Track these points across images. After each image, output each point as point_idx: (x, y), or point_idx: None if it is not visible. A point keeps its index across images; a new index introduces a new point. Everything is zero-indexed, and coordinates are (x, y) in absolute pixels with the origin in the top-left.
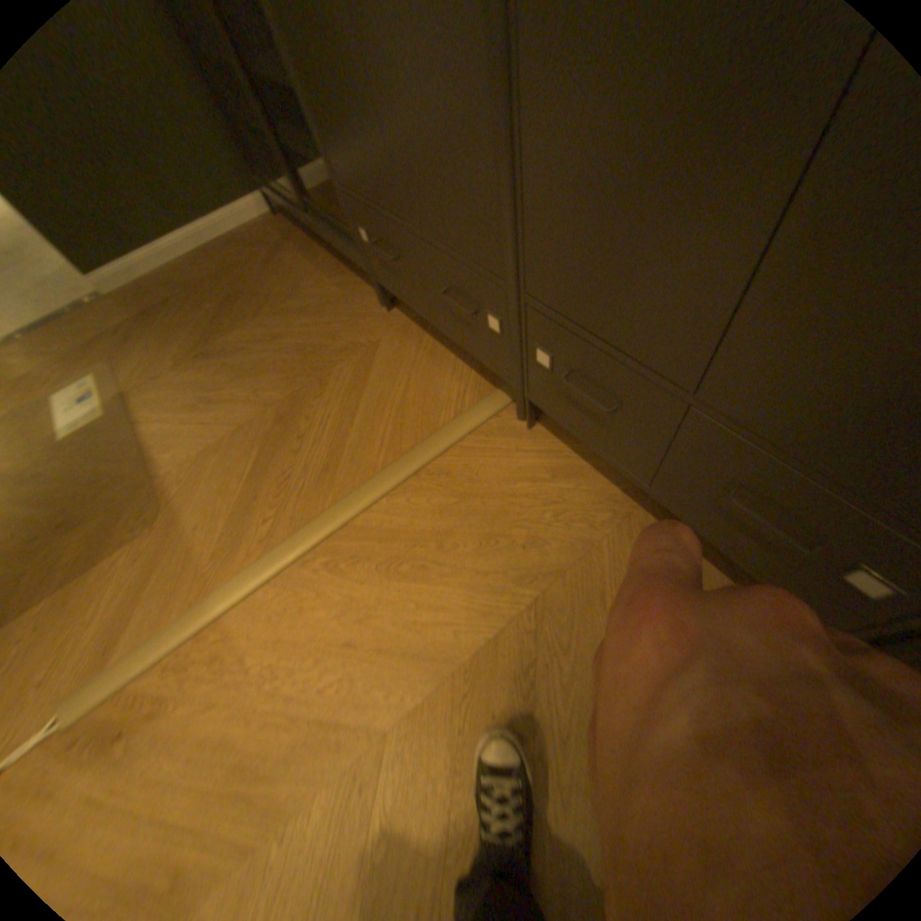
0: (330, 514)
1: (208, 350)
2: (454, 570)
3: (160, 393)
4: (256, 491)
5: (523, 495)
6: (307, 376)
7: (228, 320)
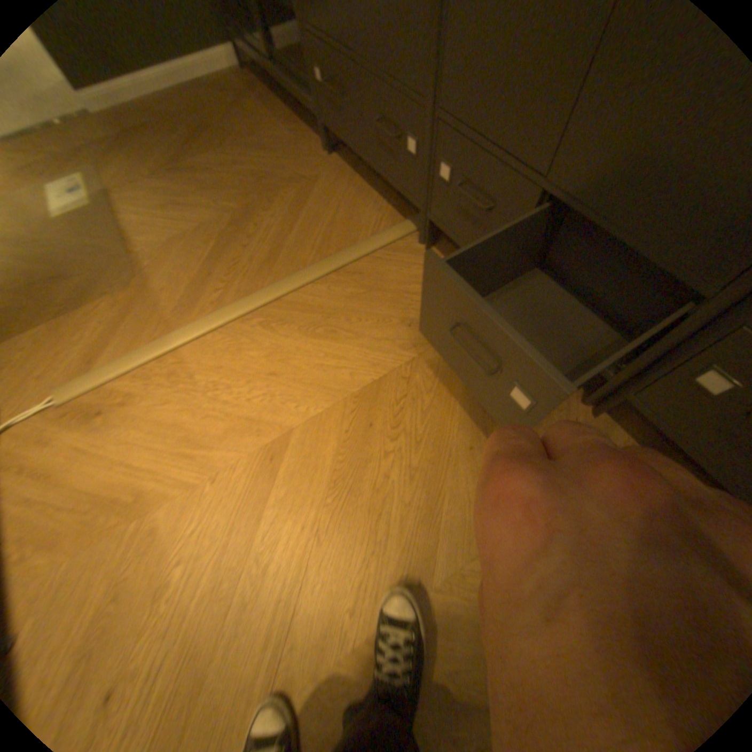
0: (265, 291)
1: (175, 166)
2: (355, 336)
3: (133, 194)
4: (208, 271)
5: (414, 293)
6: (255, 195)
7: (193, 146)
